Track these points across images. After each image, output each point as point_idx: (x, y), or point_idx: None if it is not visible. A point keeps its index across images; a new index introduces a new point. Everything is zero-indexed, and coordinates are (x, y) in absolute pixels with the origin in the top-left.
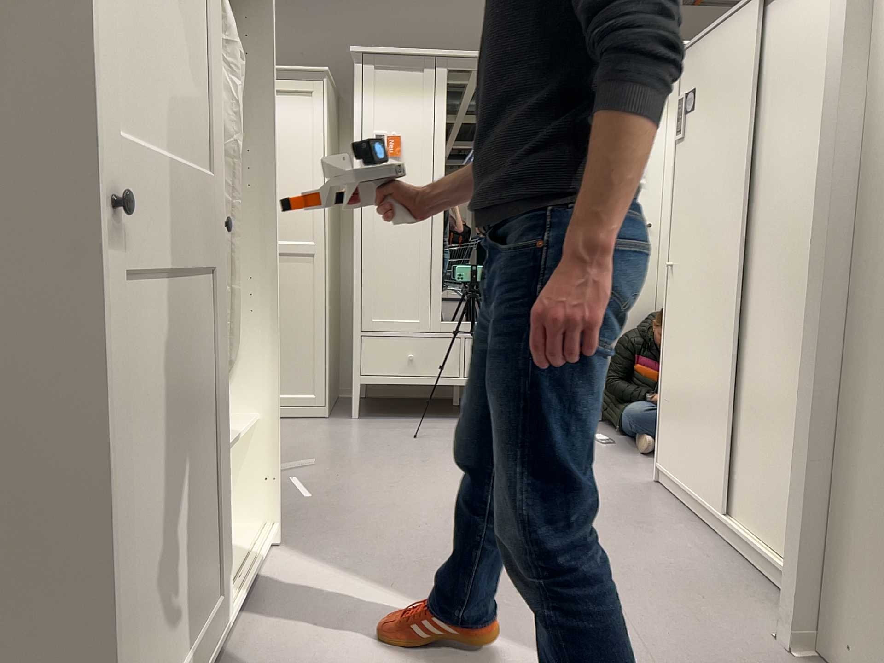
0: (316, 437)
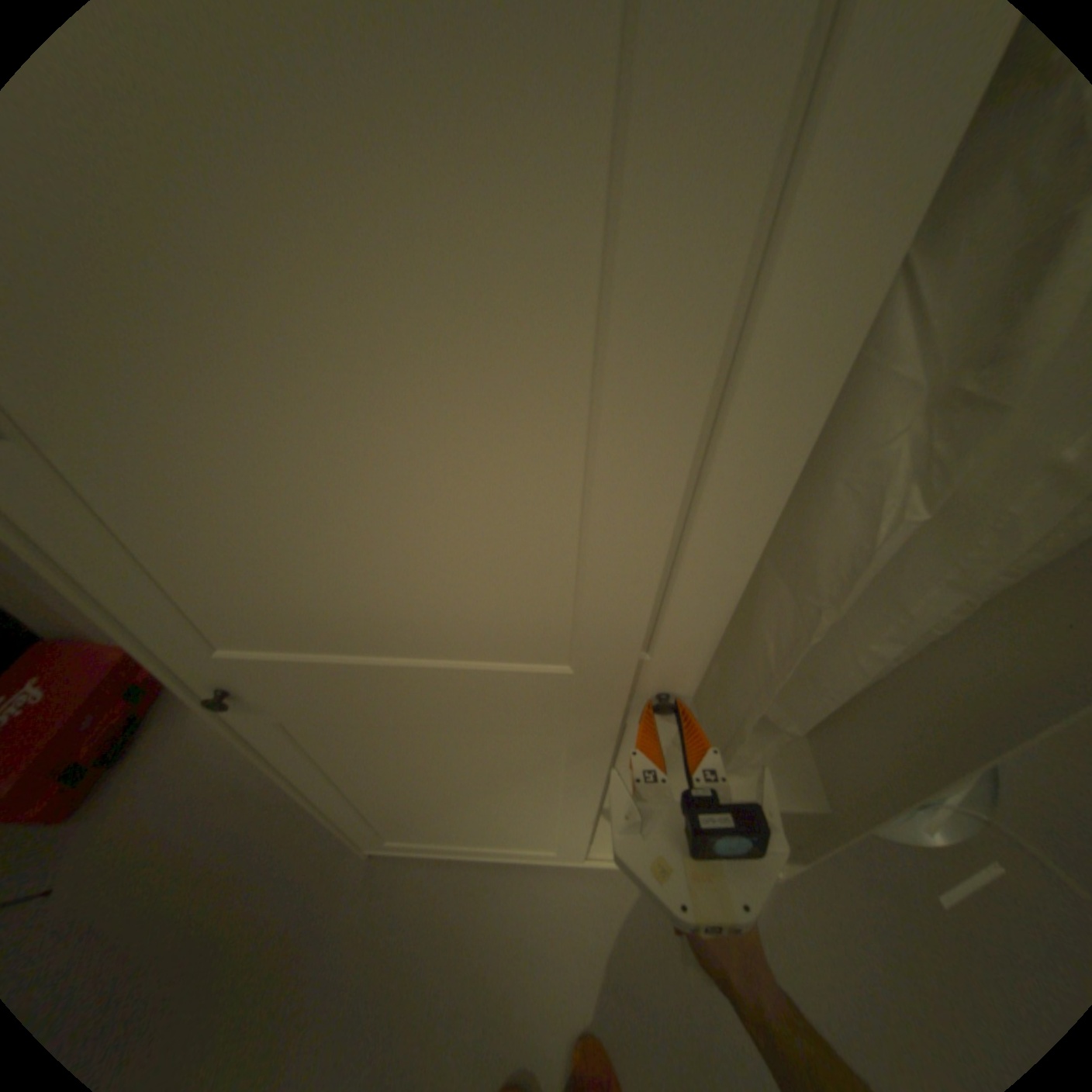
0: None
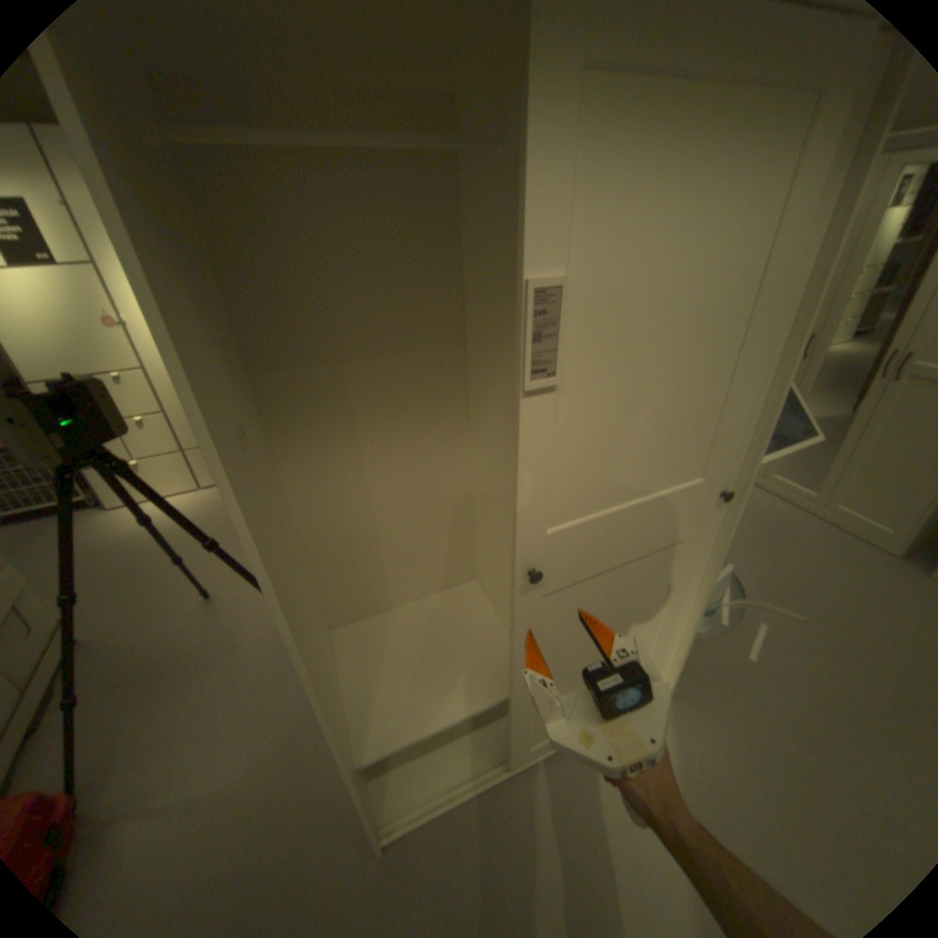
0: (853, 581)
